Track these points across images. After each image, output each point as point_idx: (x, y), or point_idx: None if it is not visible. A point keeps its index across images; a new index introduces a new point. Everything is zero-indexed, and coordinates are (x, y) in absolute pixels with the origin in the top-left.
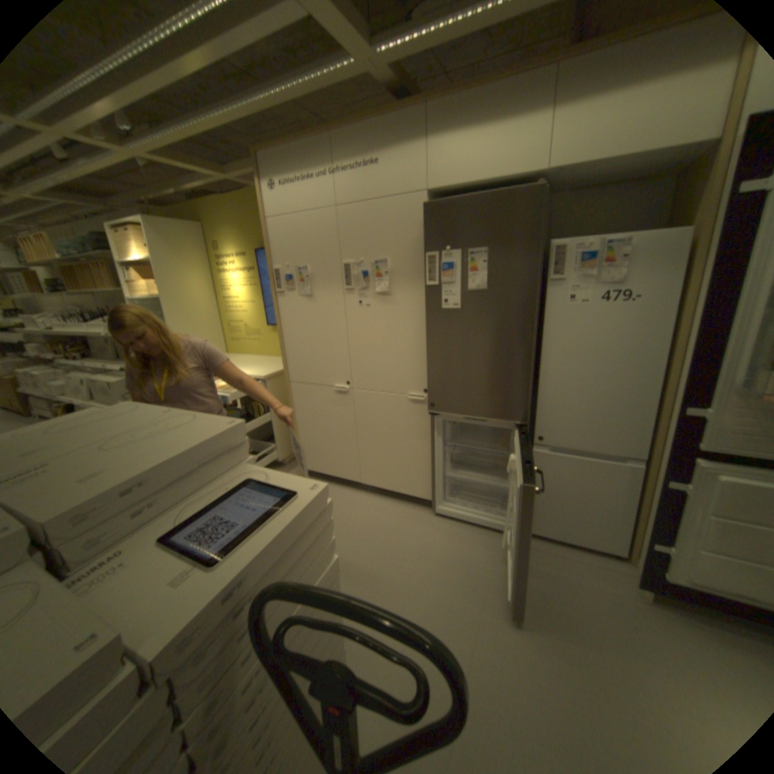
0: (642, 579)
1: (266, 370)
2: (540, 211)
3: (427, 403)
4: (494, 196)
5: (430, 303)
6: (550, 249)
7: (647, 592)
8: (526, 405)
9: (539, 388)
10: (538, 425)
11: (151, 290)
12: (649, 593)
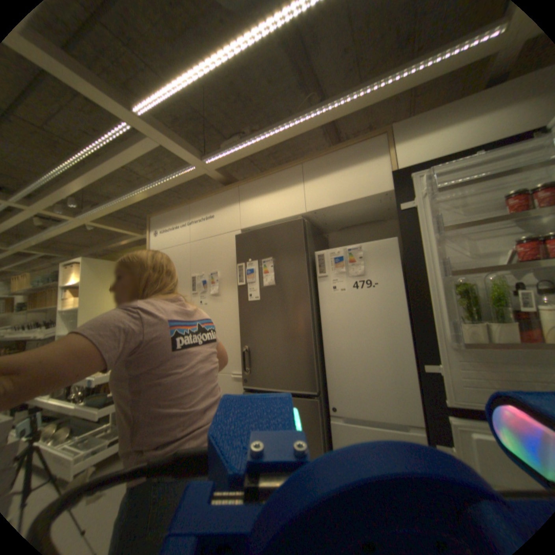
0: None
1: None
2: (300, 233)
3: (245, 380)
4: (273, 227)
5: (241, 297)
6: (316, 257)
7: None
8: (313, 375)
9: (327, 361)
10: (330, 394)
11: (76, 304)
12: None
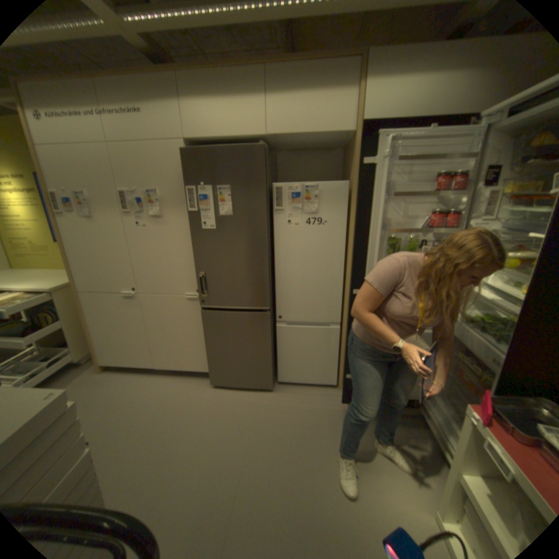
0: (342, 397)
1: (53, 282)
2: (262, 163)
3: (200, 300)
4: (231, 149)
5: (193, 224)
6: (273, 189)
7: (346, 404)
8: (267, 295)
9: (276, 283)
10: (277, 308)
11: None
12: (346, 405)
